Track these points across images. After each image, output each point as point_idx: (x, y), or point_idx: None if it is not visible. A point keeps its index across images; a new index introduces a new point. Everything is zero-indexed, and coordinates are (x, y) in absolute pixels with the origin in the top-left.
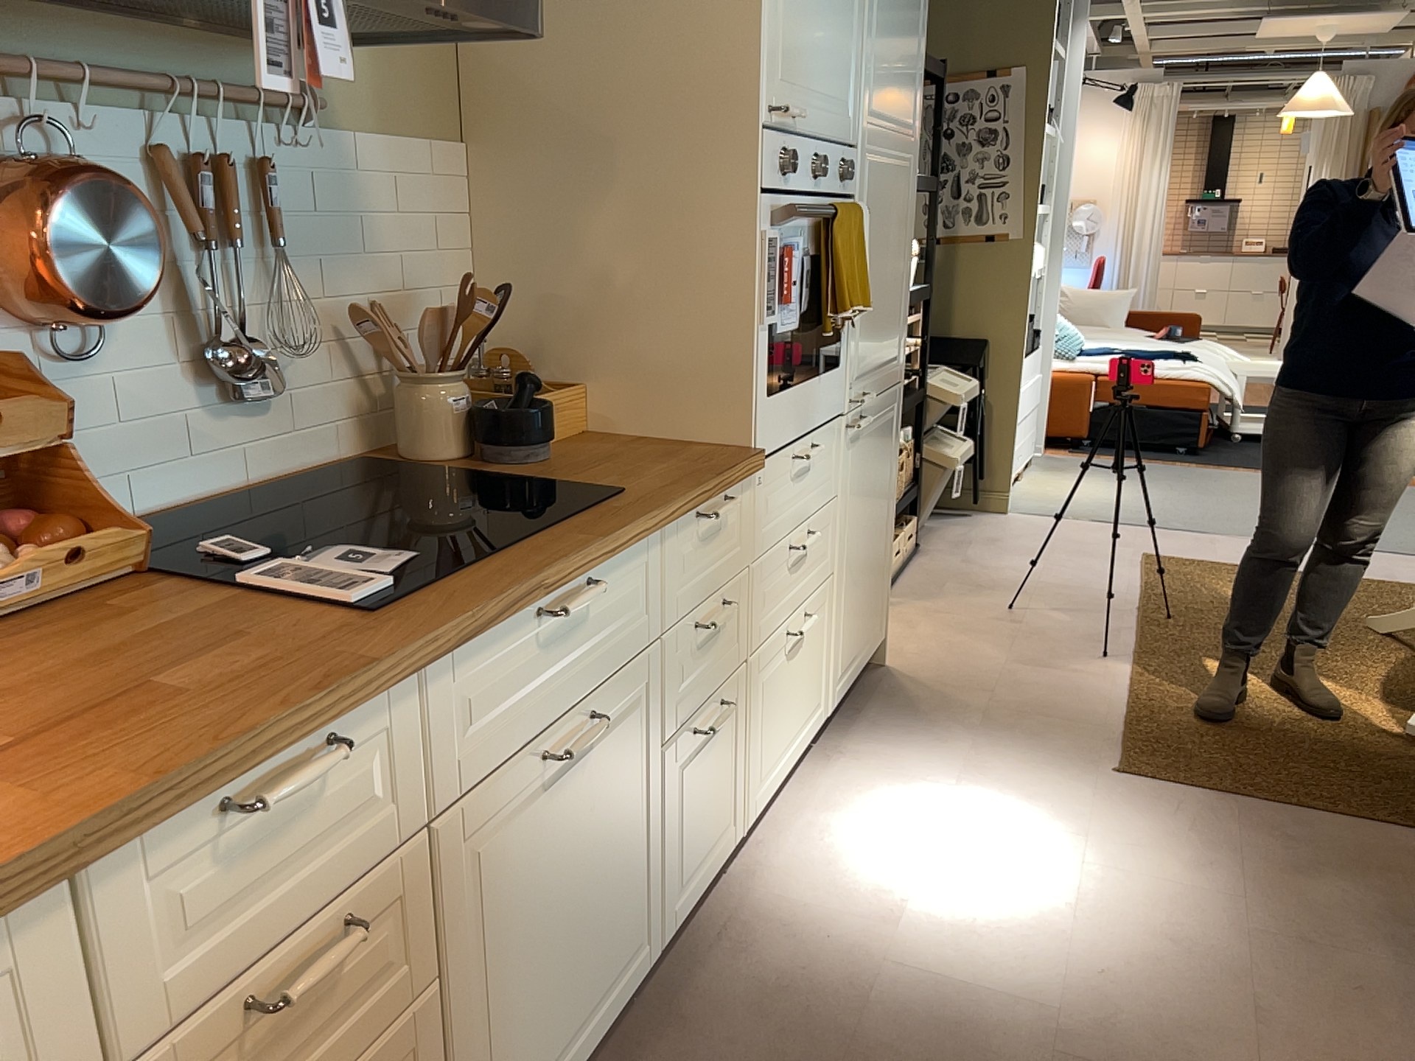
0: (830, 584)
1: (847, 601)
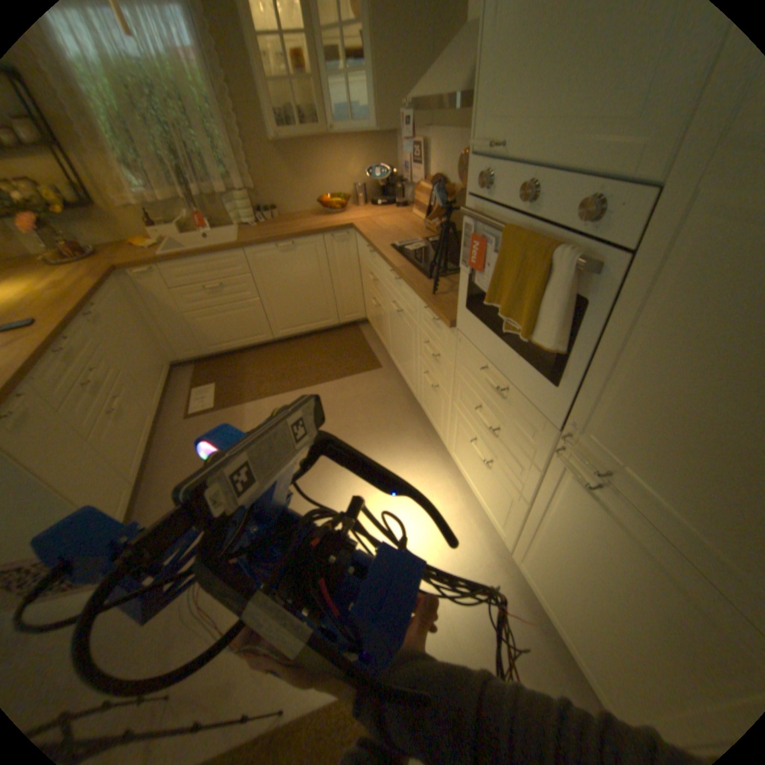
0: (522, 504)
1: (543, 558)
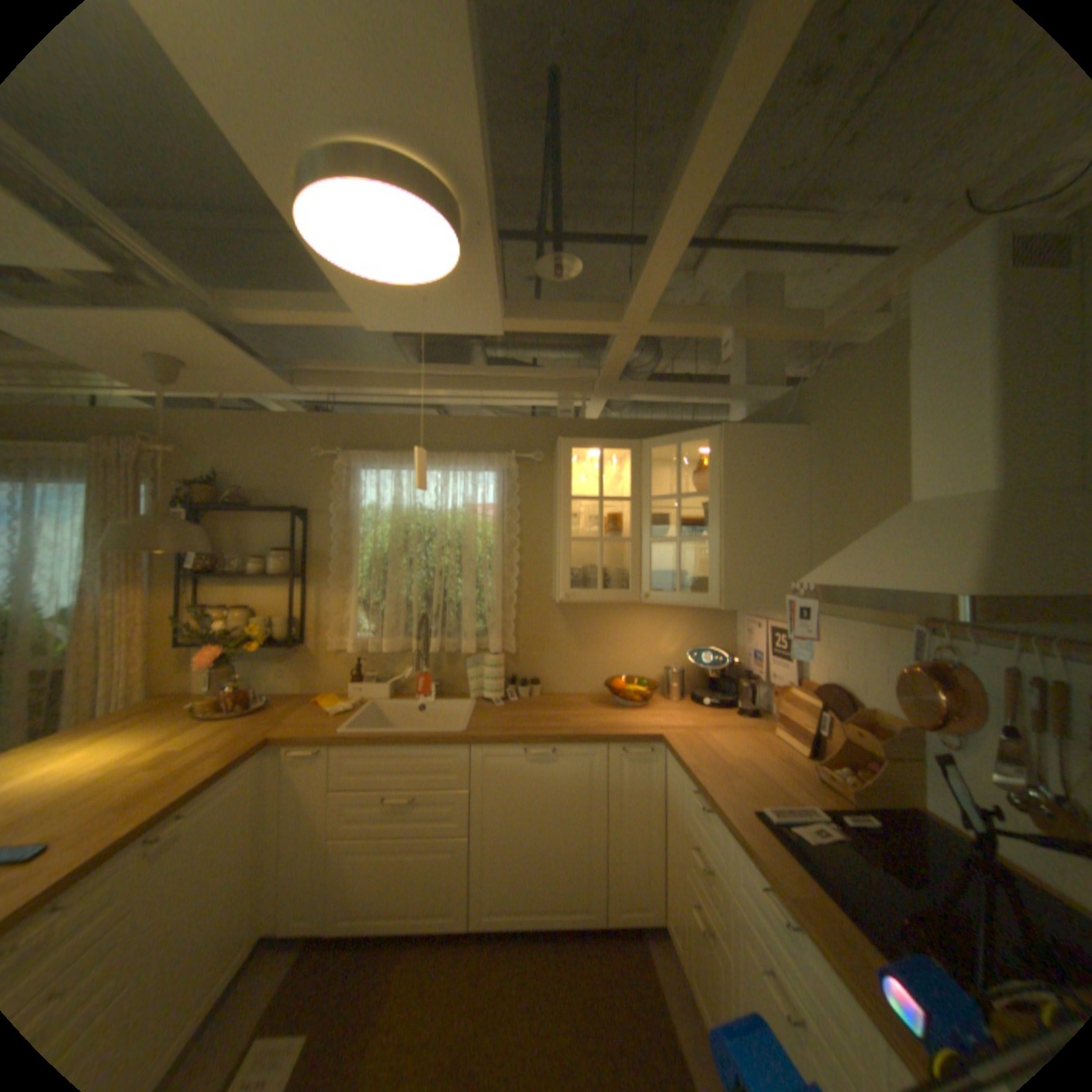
0: None
1: None
